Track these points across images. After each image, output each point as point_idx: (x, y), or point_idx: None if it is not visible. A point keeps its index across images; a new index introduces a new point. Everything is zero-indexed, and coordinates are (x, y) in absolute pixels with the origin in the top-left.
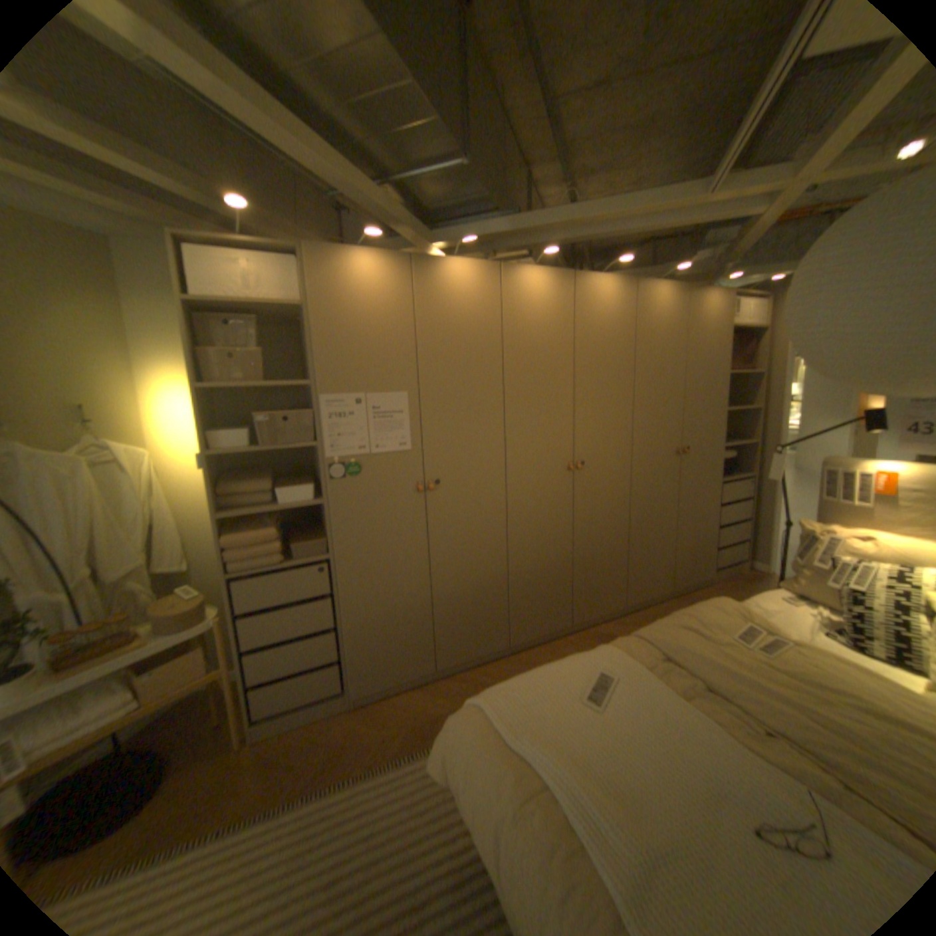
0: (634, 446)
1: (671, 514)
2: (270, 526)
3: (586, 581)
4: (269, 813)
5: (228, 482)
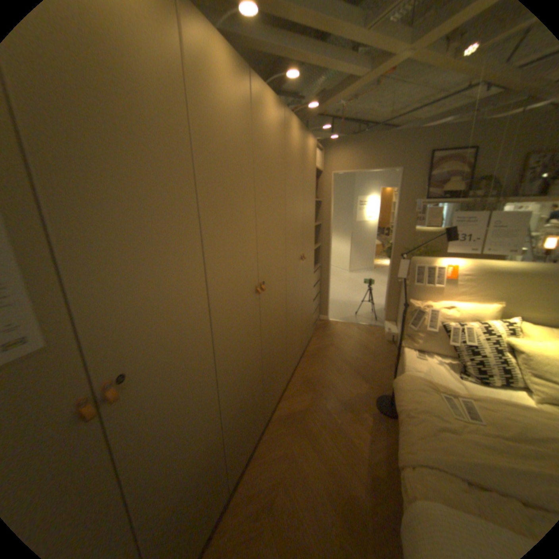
0: (287, 259)
1: (300, 304)
2: None
3: (270, 382)
4: None
5: None
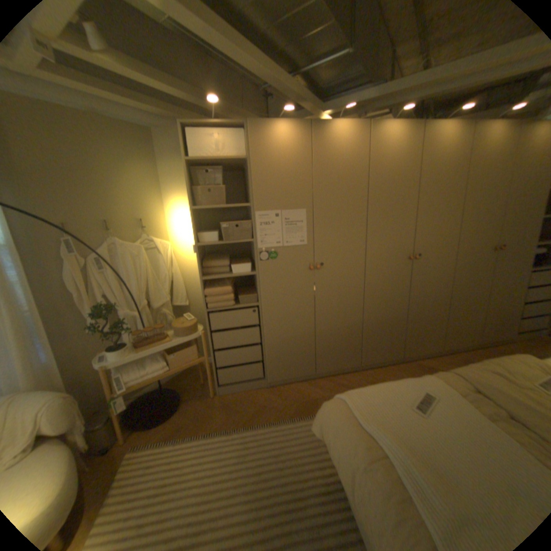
0: (460, 244)
1: (485, 292)
2: (228, 285)
3: (416, 332)
4: (227, 433)
5: (208, 261)
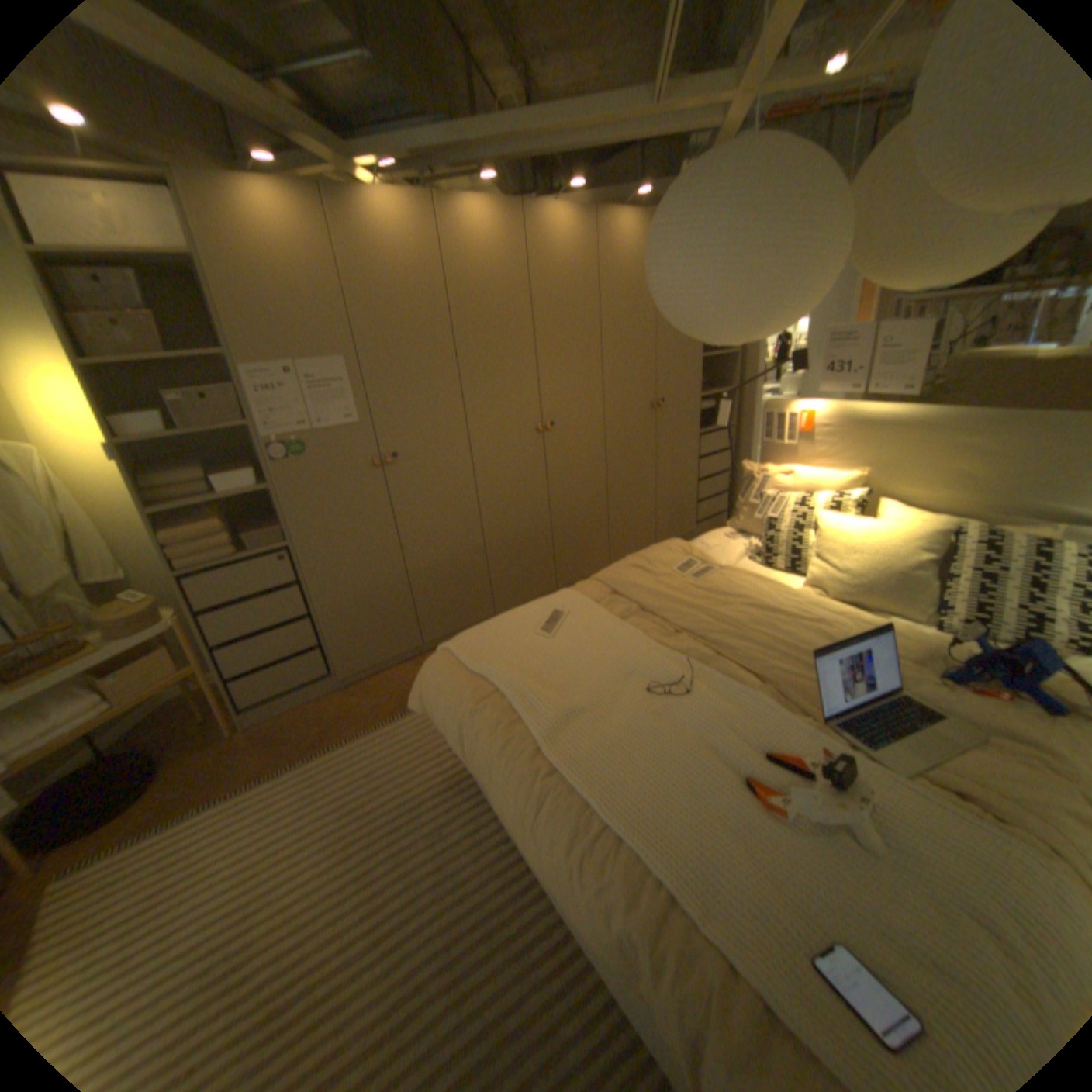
0: (605, 403)
1: (648, 471)
2: (212, 519)
3: (567, 545)
4: (272, 777)
5: (149, 475)
